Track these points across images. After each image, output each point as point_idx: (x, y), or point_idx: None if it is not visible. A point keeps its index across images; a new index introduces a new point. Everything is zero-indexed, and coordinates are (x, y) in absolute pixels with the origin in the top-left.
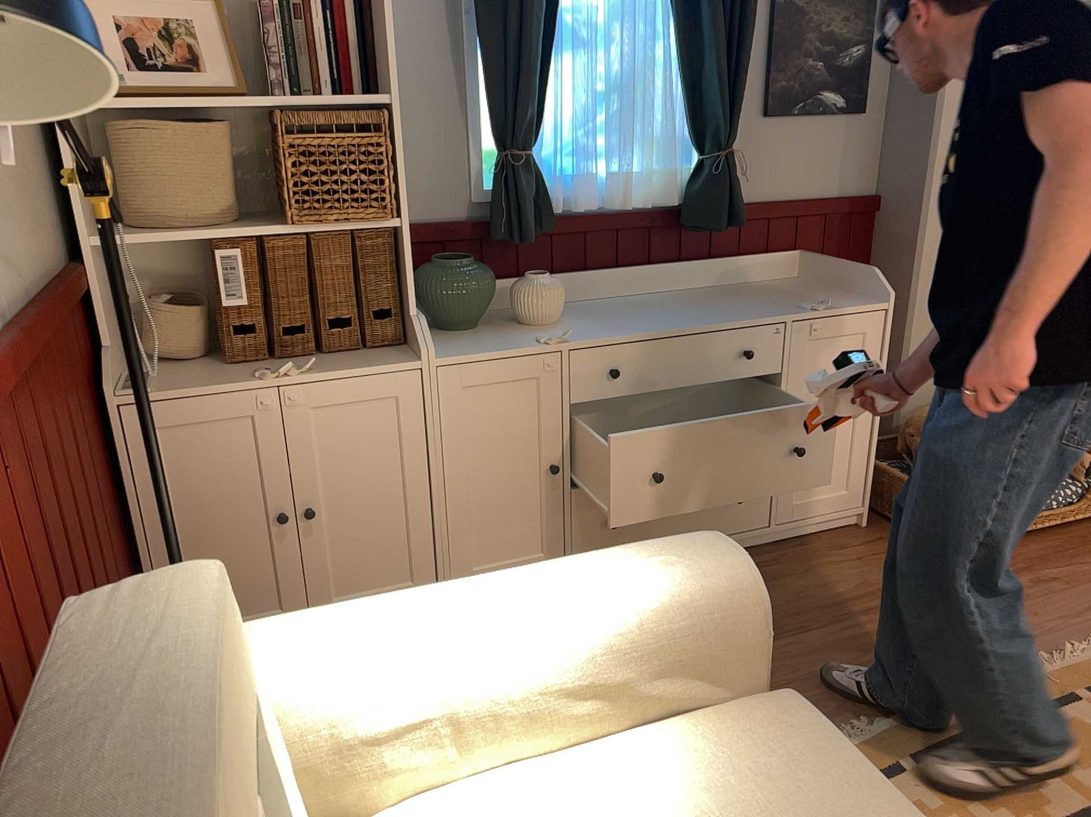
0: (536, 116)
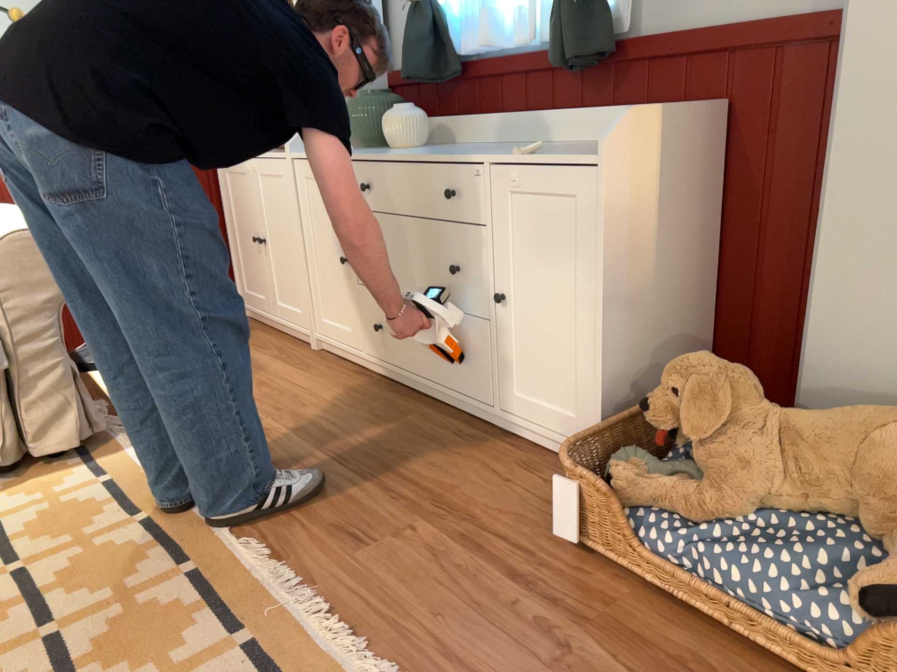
0: None
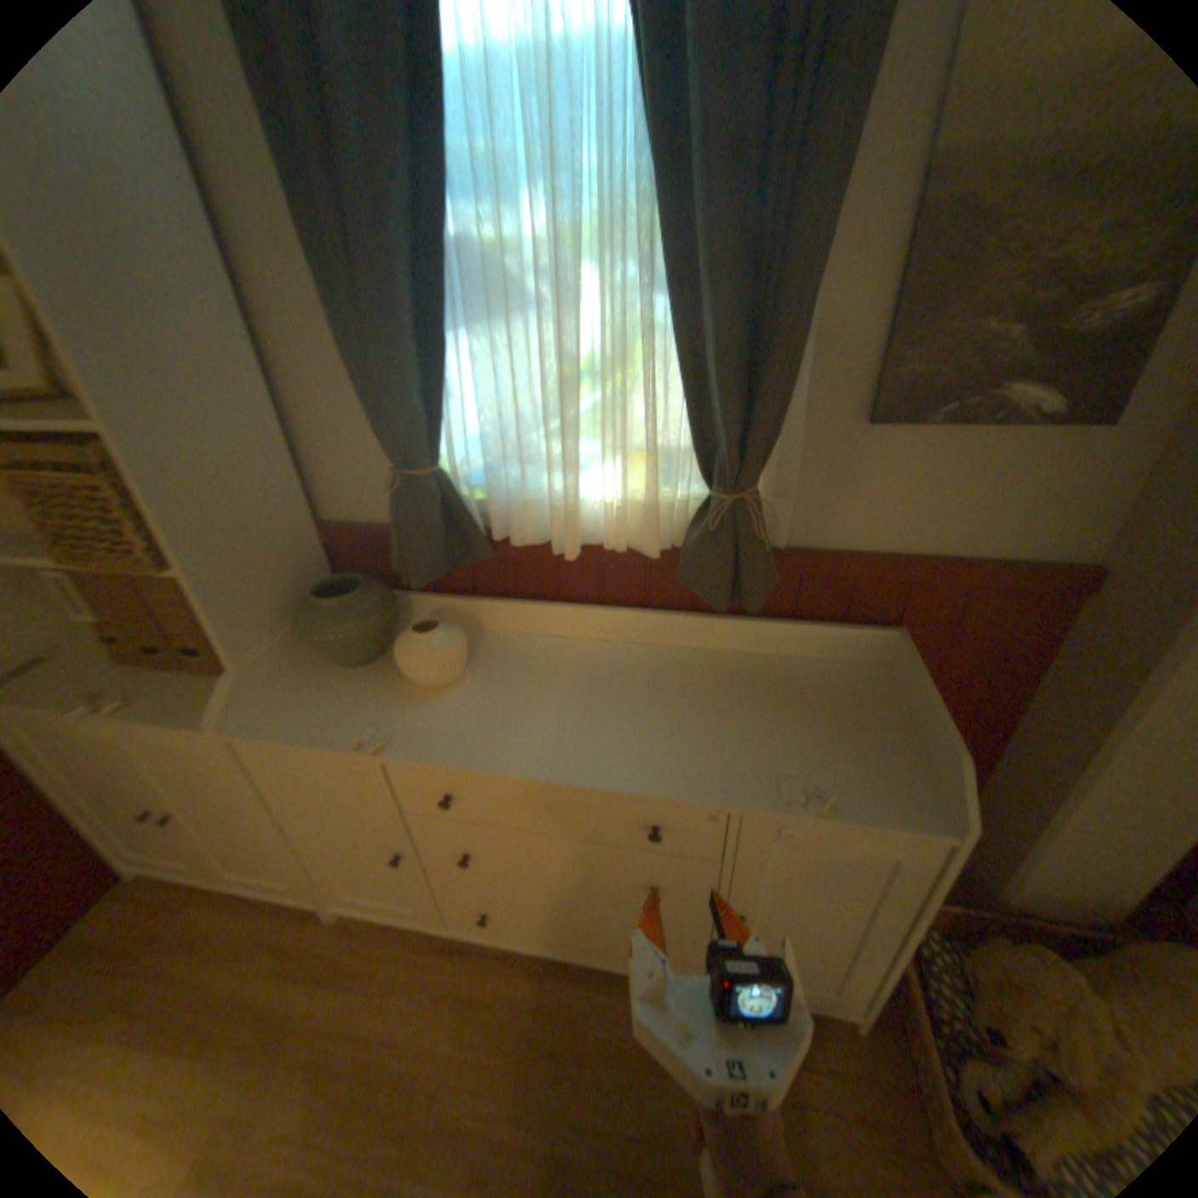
0: (425, 419)
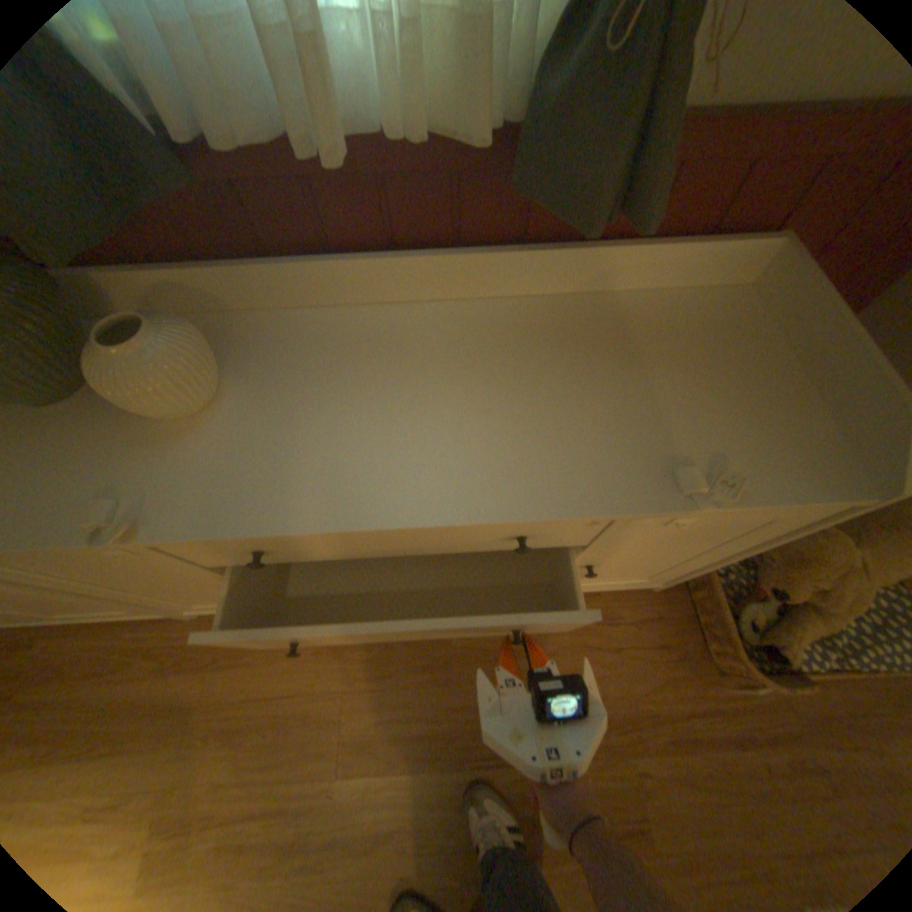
0: None
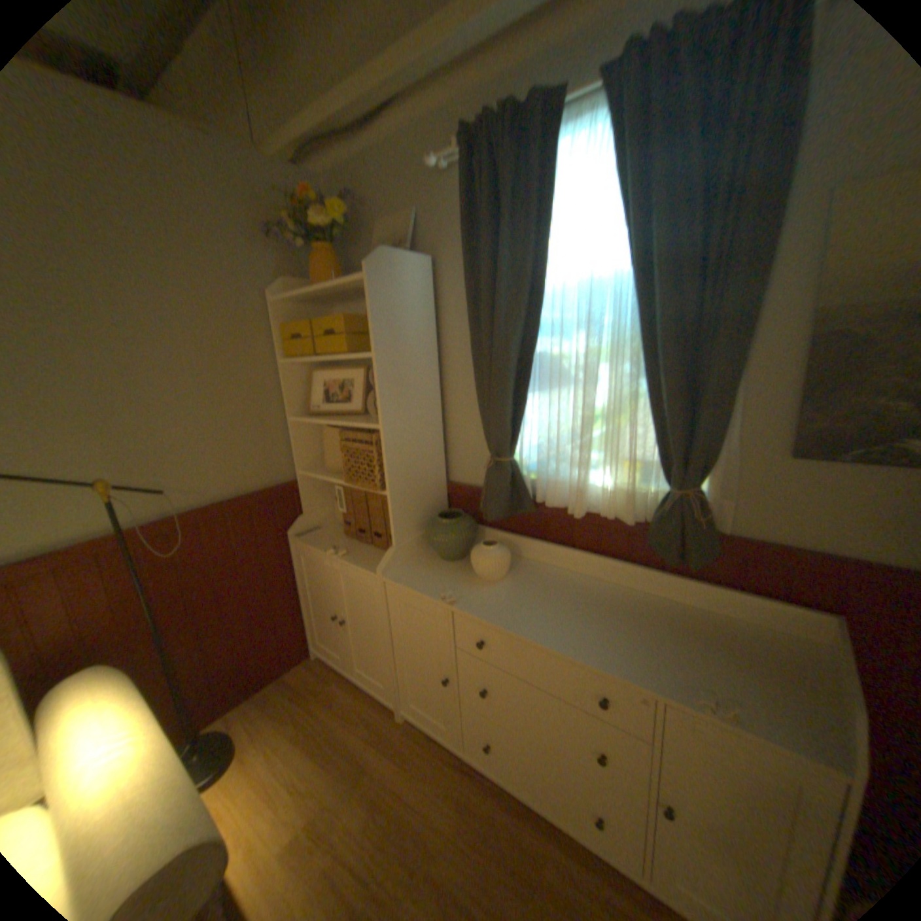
0: (509, 433)
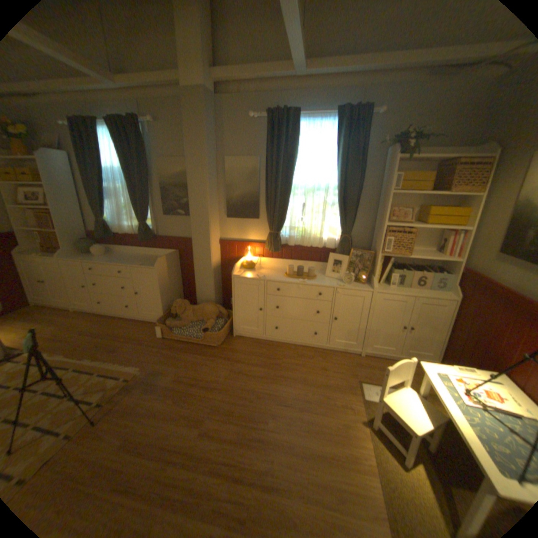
0: (98, 212)
